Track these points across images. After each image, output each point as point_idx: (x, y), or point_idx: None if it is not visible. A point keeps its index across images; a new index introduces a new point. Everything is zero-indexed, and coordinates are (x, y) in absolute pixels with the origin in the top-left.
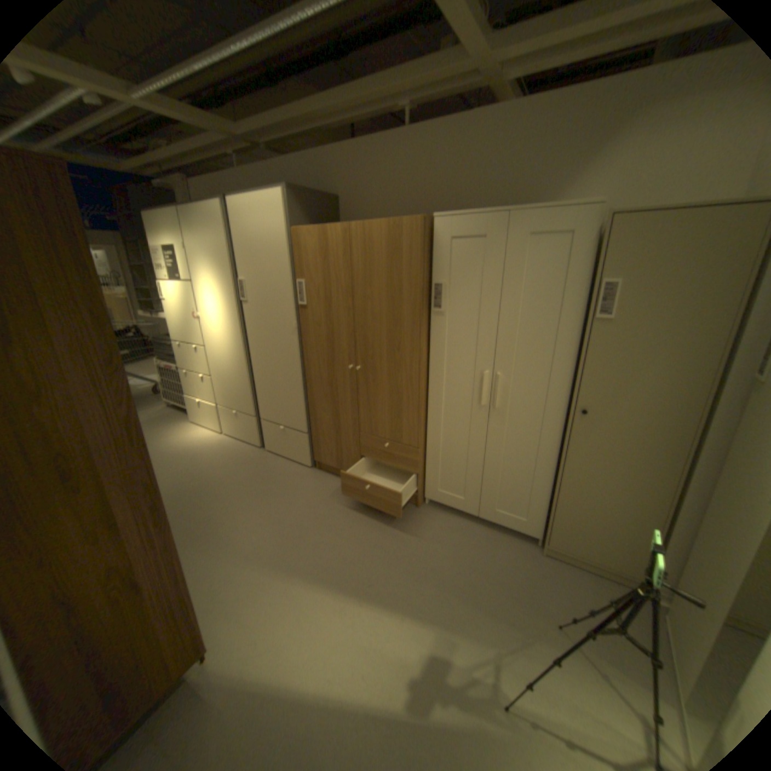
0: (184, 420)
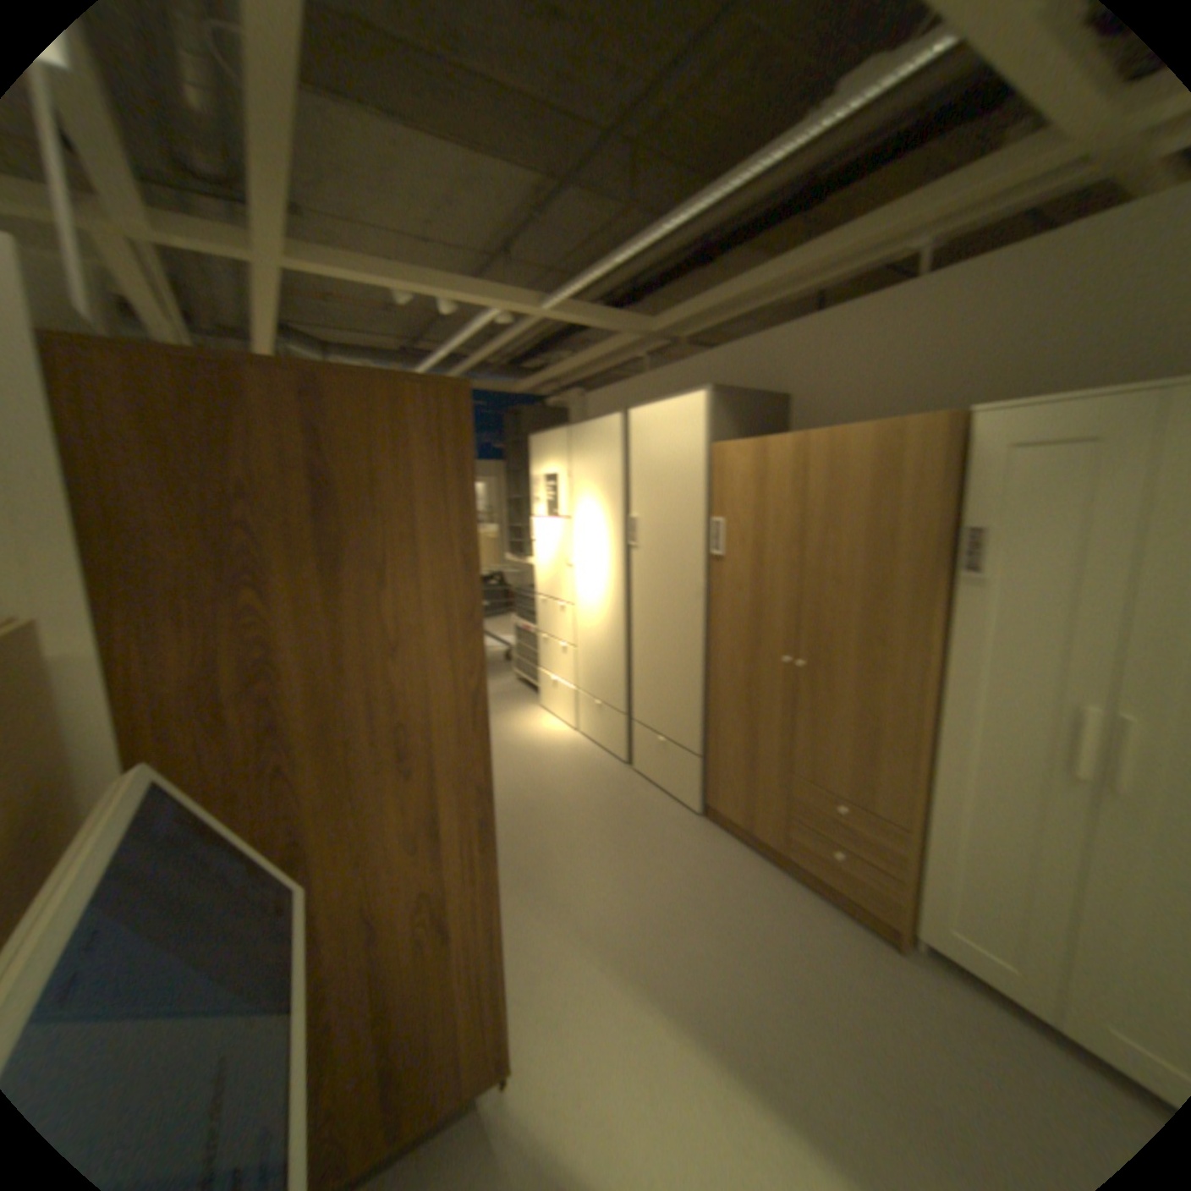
0: (537, 703)
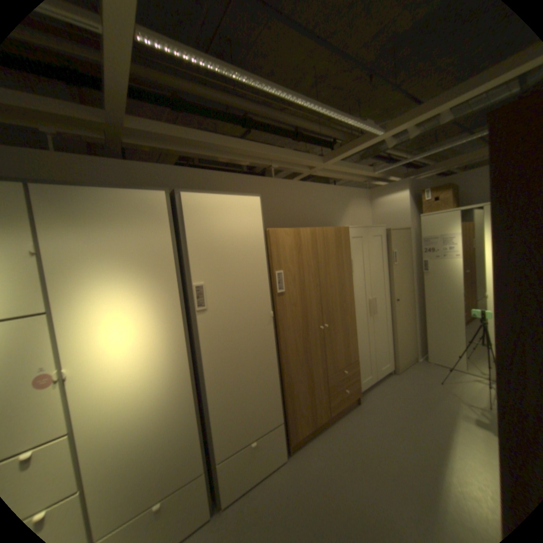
0: None
